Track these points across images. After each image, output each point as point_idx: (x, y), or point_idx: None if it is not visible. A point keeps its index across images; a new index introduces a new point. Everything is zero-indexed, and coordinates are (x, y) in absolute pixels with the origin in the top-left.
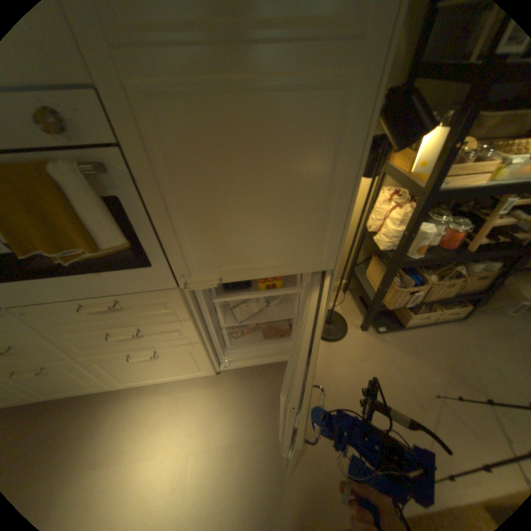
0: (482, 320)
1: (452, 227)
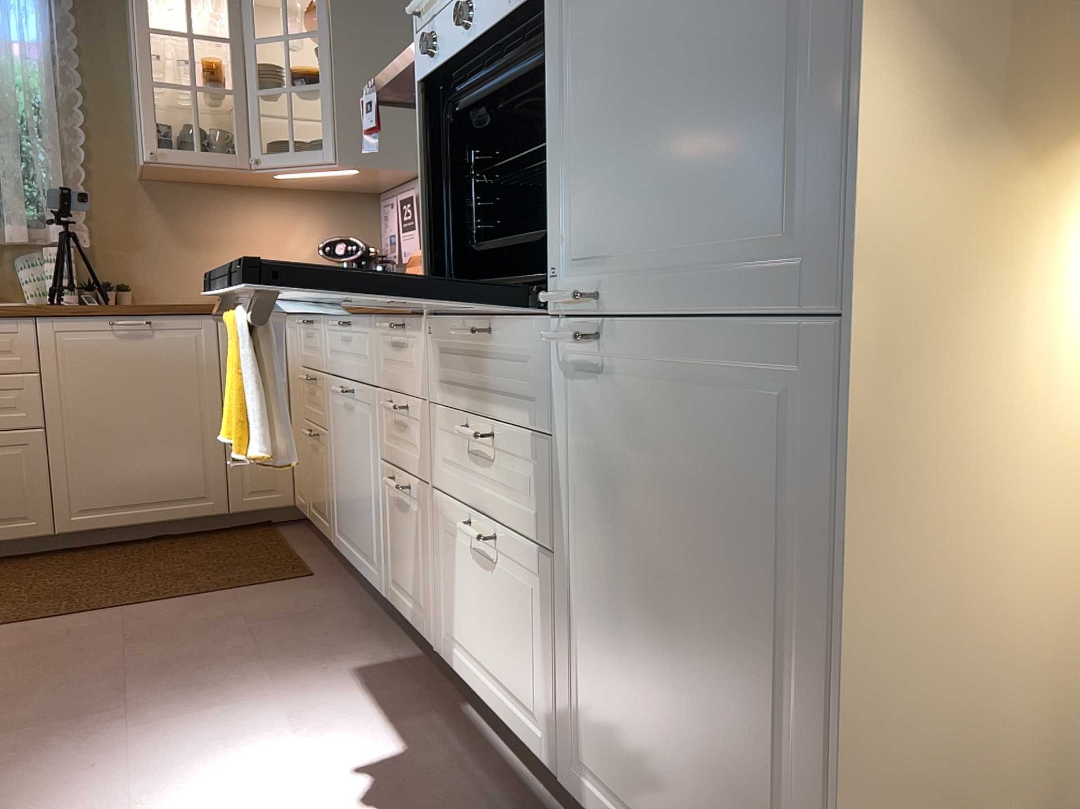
0: None
1: None
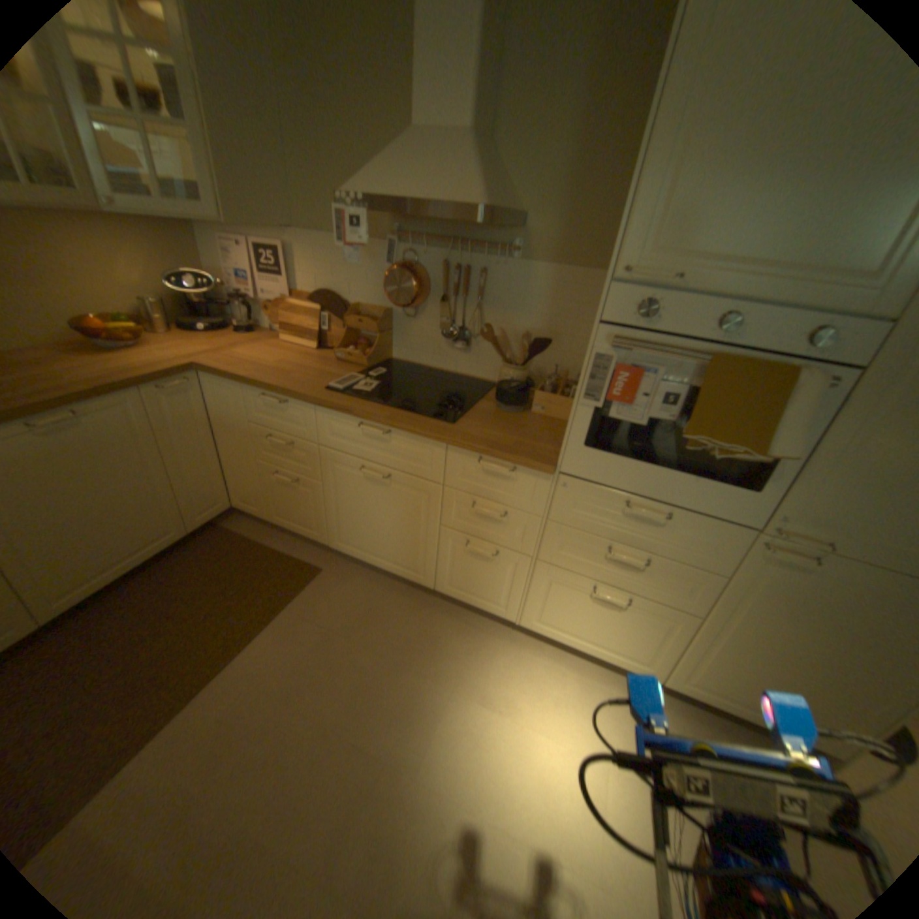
0: None
1: None
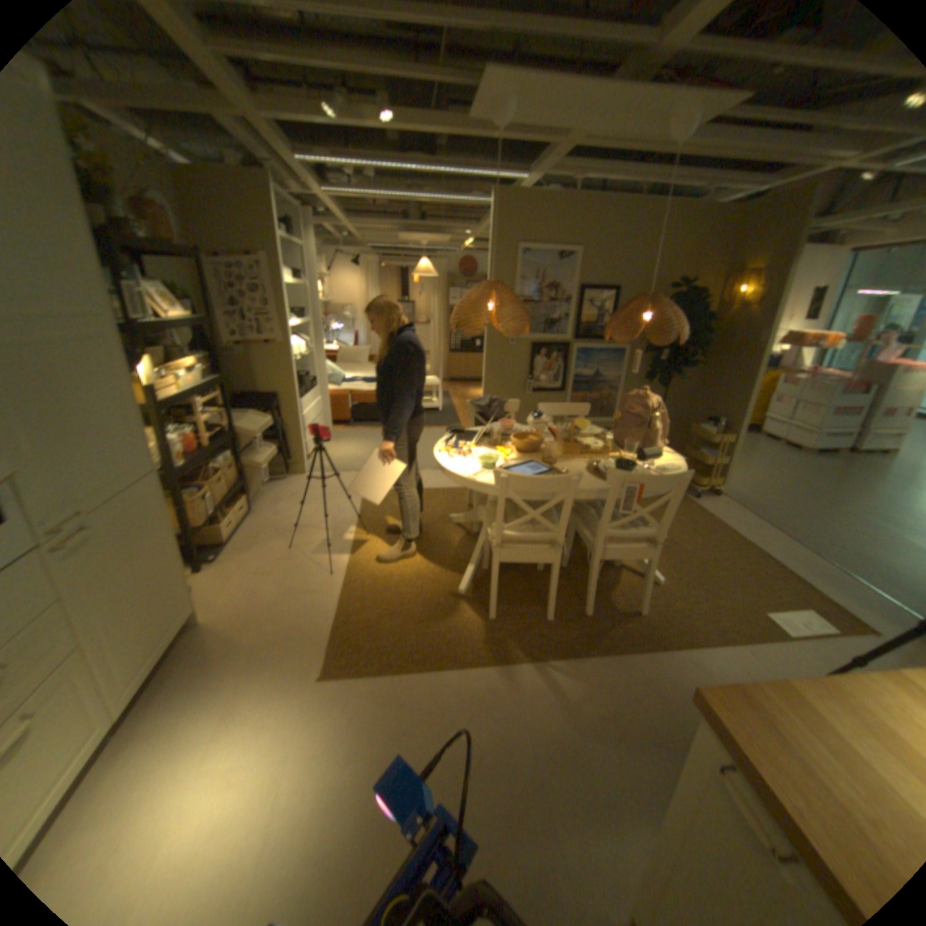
0: (260, 503)
1: (182, 433)
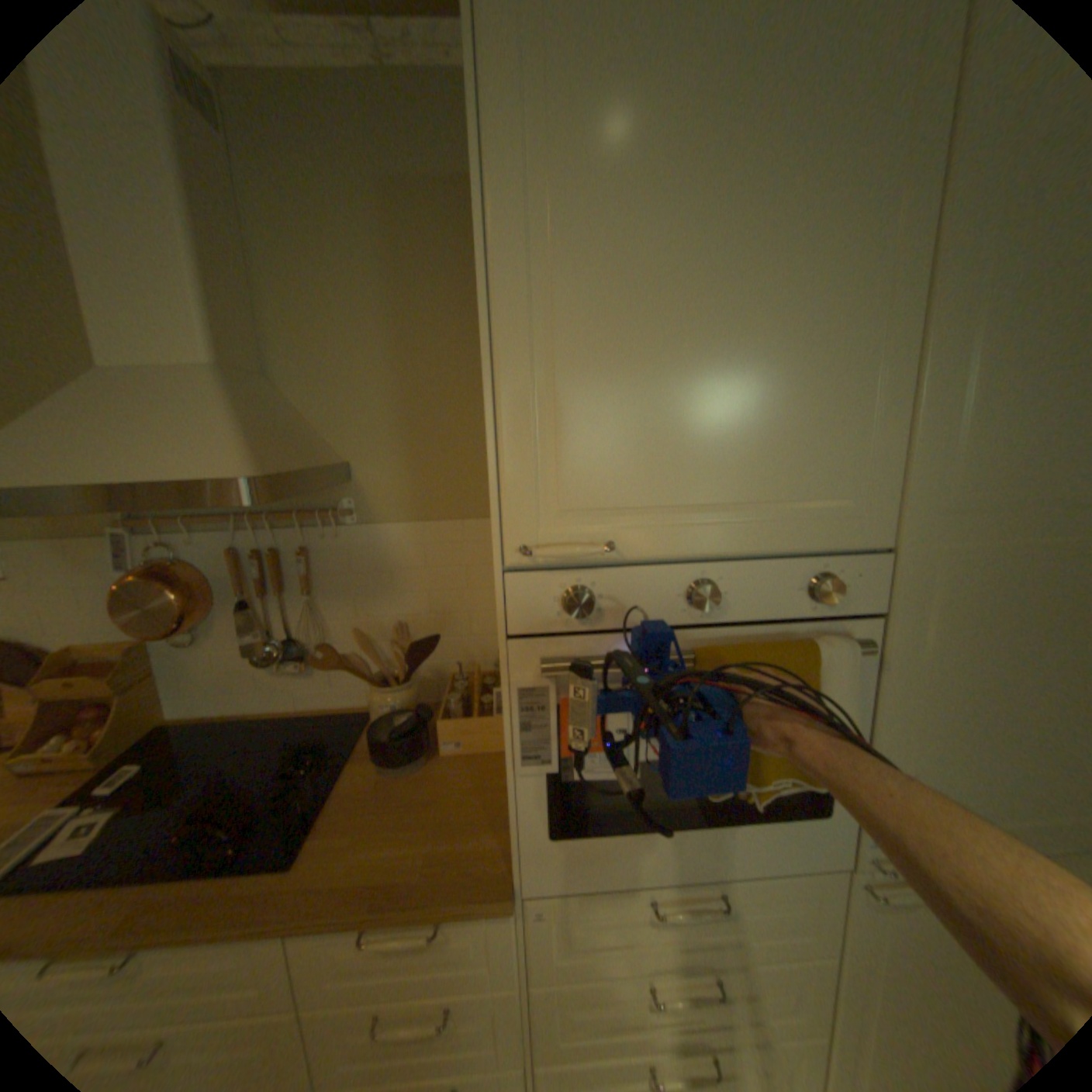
0: None
1: None
